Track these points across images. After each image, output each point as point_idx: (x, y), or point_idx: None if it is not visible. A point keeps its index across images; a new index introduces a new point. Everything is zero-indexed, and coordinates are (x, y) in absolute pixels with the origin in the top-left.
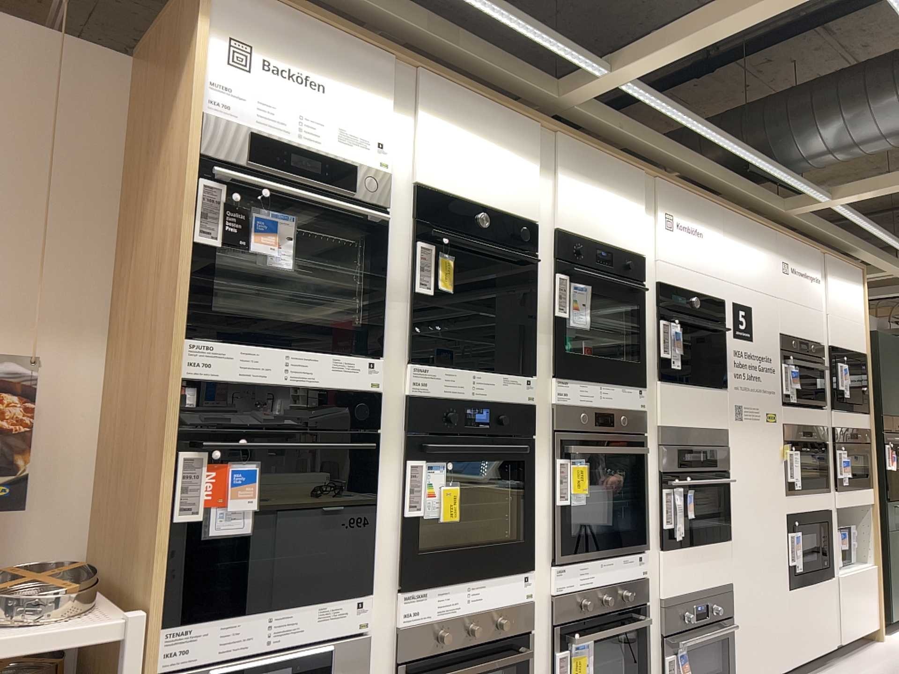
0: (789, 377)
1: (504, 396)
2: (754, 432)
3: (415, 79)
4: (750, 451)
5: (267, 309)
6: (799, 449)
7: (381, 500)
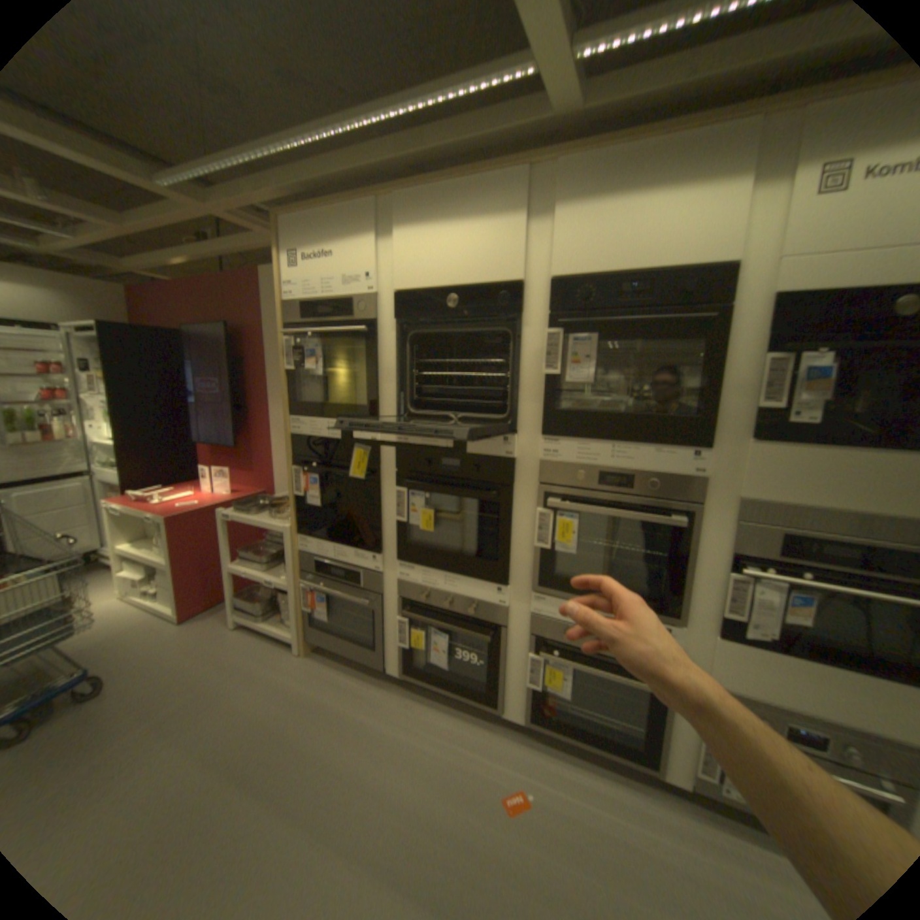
0: None
1: (479, 453)
2: None
3: (390, 197)
4: None
5: (326, 397)
6: None
7: (383, 511)
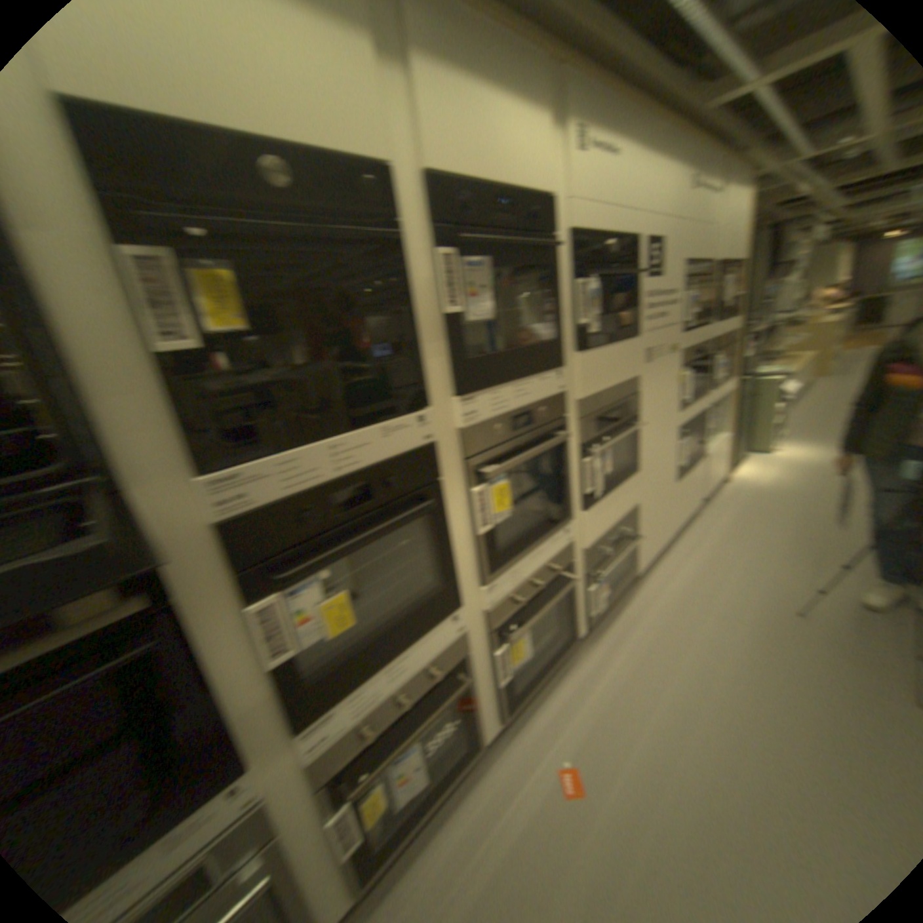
0: (699, 303)
1: (394, 452)
2: (669, 371)
3: None
4: (665, 390)
5: None
6: (700, 371)
7: (223, 676)
